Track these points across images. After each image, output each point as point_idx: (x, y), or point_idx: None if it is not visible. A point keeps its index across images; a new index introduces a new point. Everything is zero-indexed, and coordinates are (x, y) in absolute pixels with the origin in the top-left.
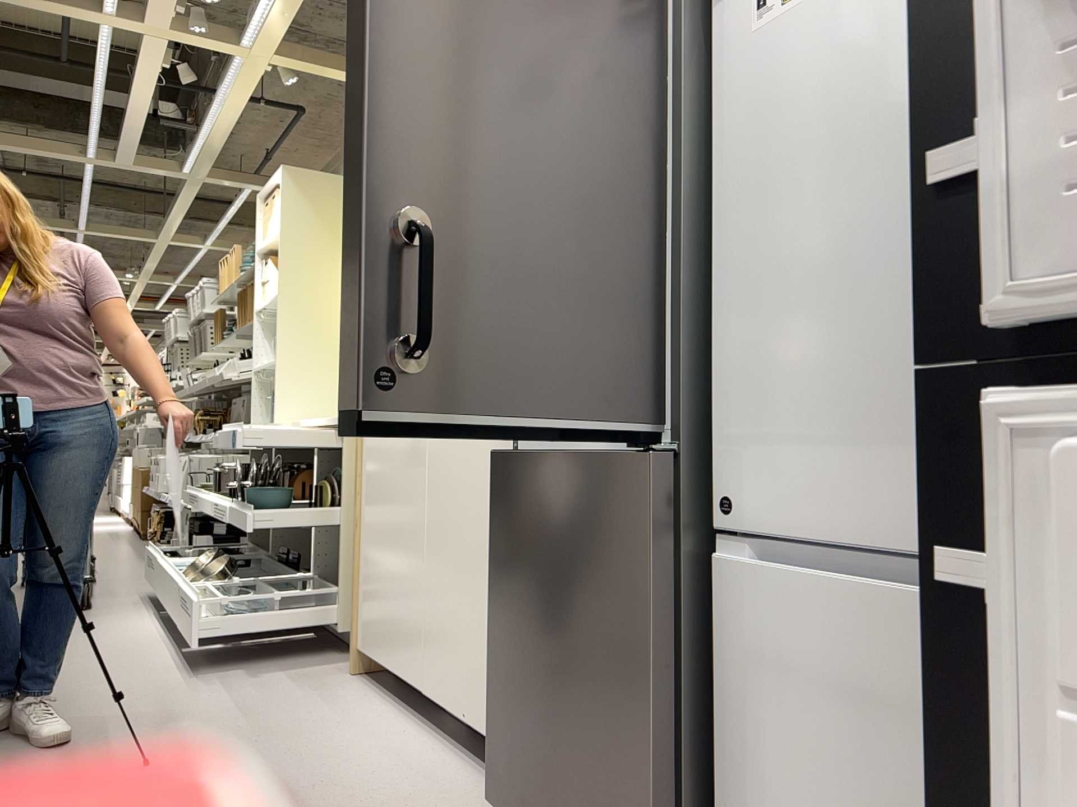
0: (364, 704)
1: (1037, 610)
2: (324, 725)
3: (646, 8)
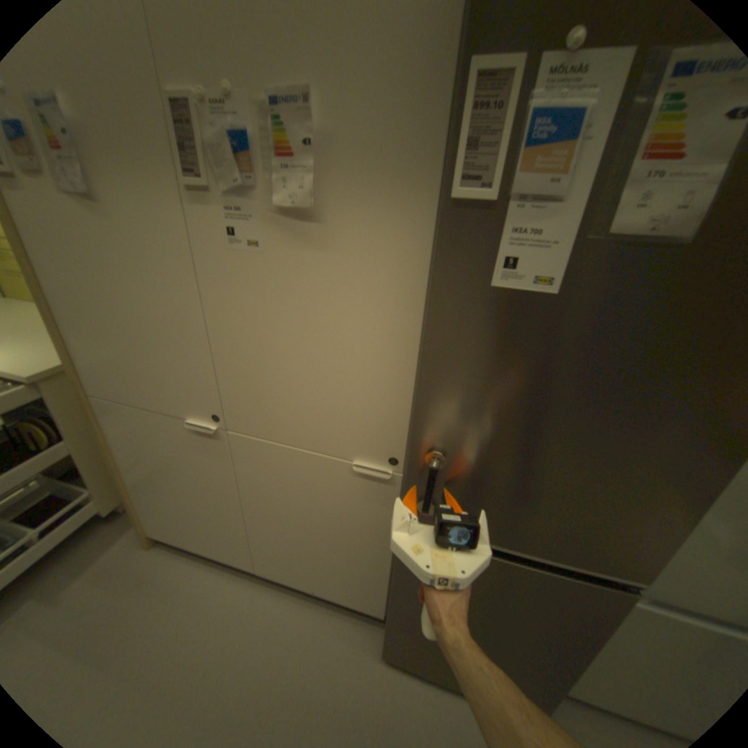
0: (190, 580)
1: None
2: (186, 630)
3: None
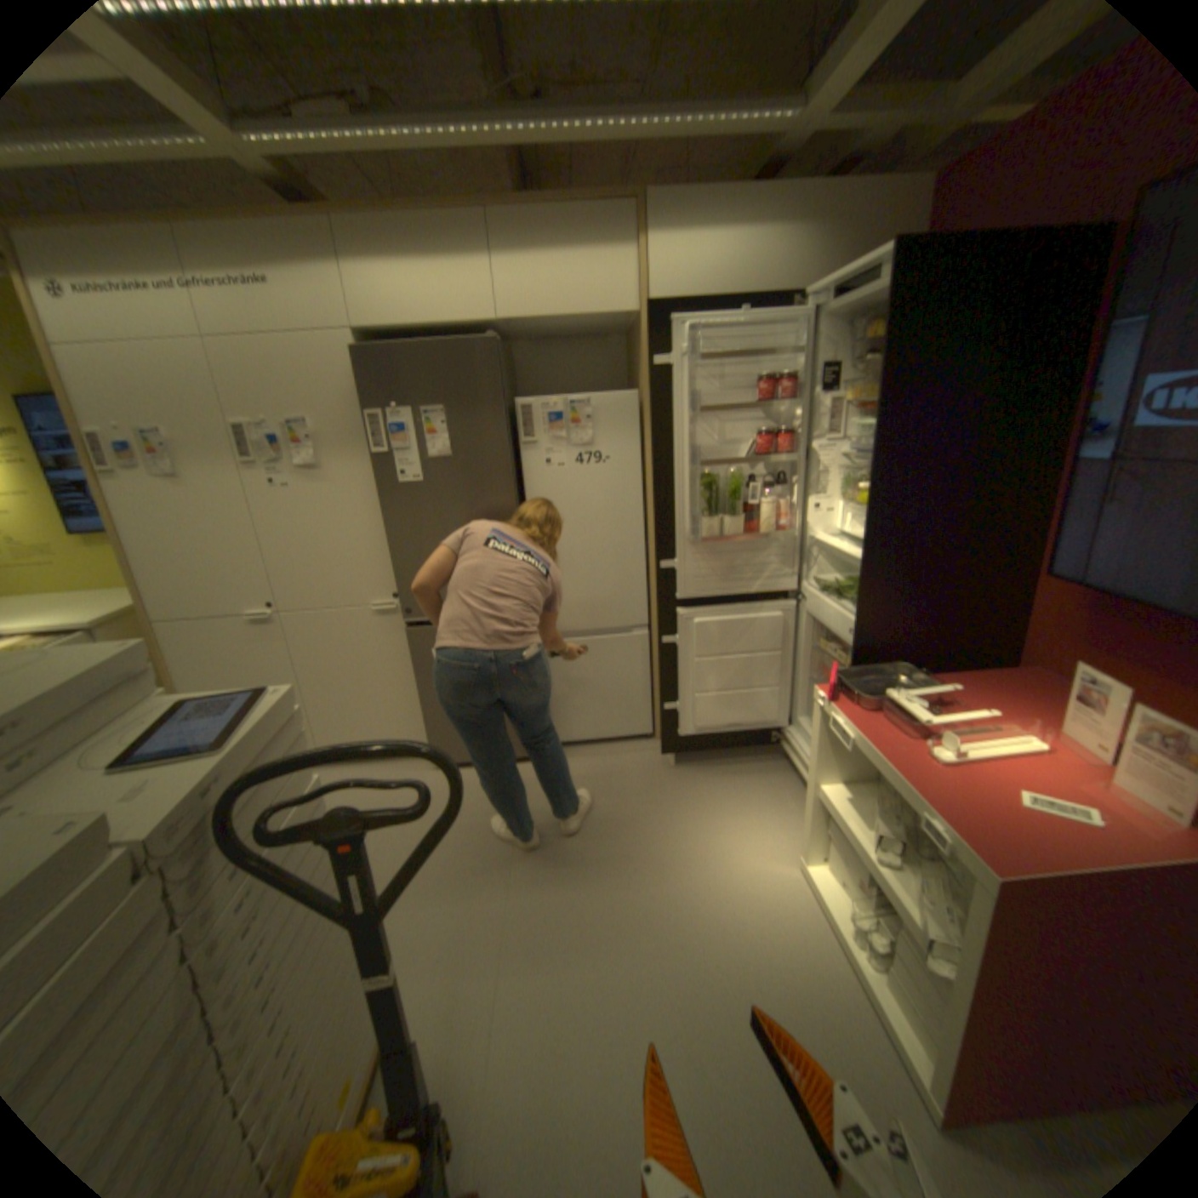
0: None
1: (680, 643)
2: None
3: (505, 456)
